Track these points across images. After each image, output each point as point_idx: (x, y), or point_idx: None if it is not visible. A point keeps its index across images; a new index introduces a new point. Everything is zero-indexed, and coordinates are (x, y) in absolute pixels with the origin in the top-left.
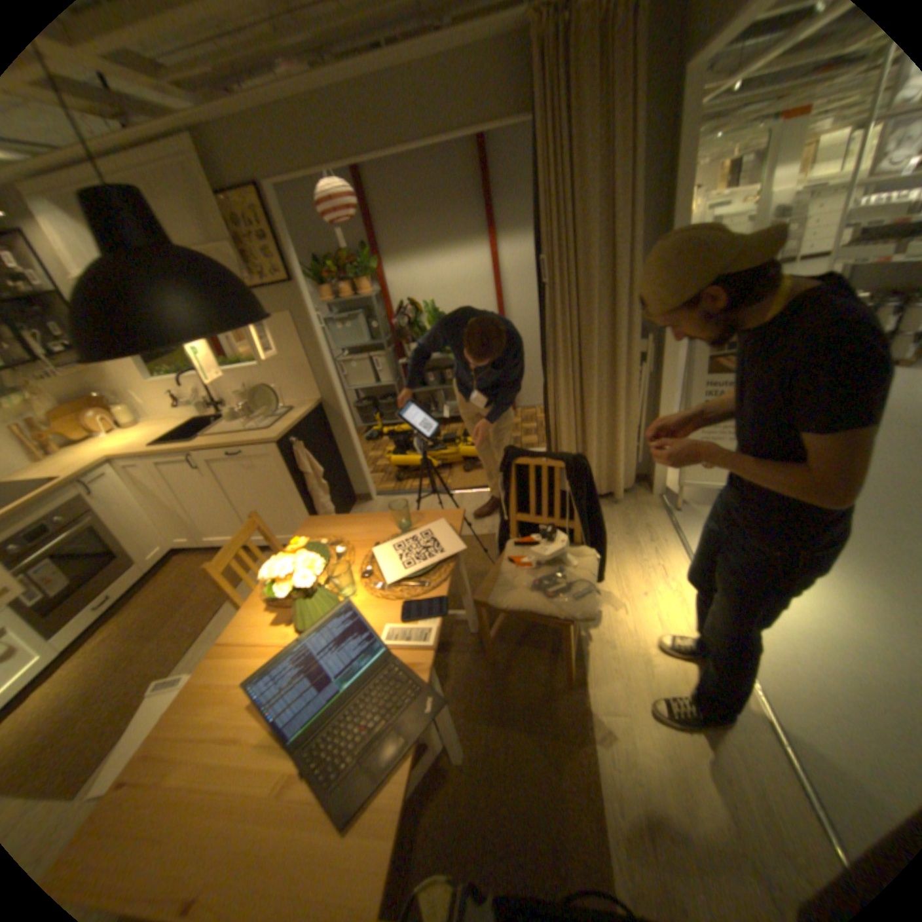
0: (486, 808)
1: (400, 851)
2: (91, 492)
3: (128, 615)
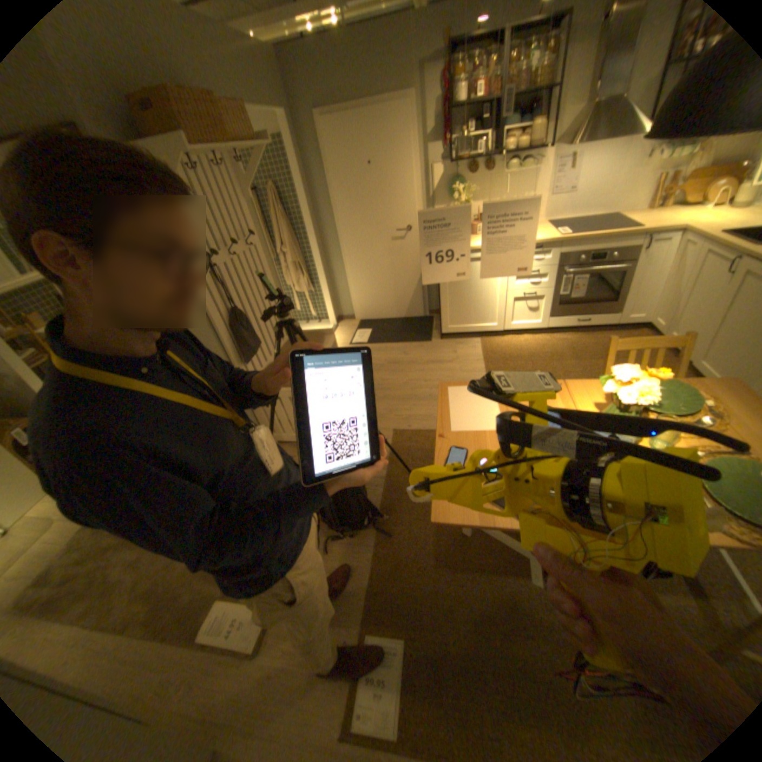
0: (555, 645)
1: (509, 568)
2: (650, 248)
3: (585, 339)
